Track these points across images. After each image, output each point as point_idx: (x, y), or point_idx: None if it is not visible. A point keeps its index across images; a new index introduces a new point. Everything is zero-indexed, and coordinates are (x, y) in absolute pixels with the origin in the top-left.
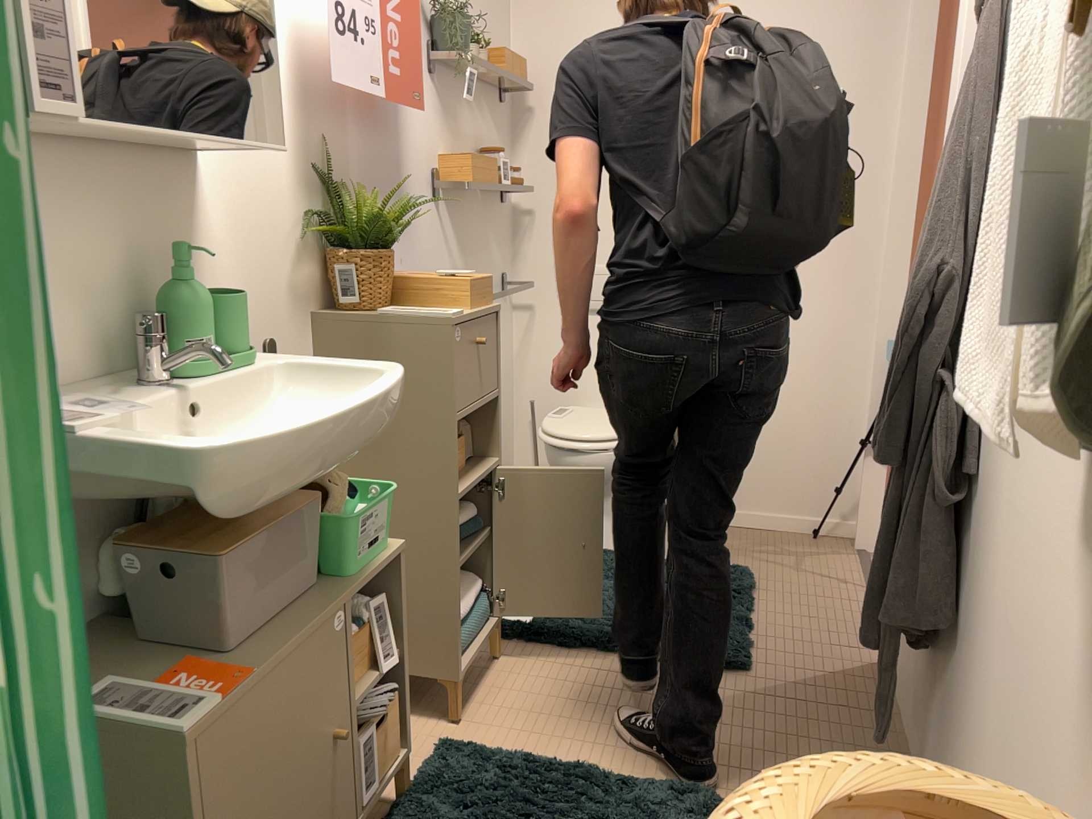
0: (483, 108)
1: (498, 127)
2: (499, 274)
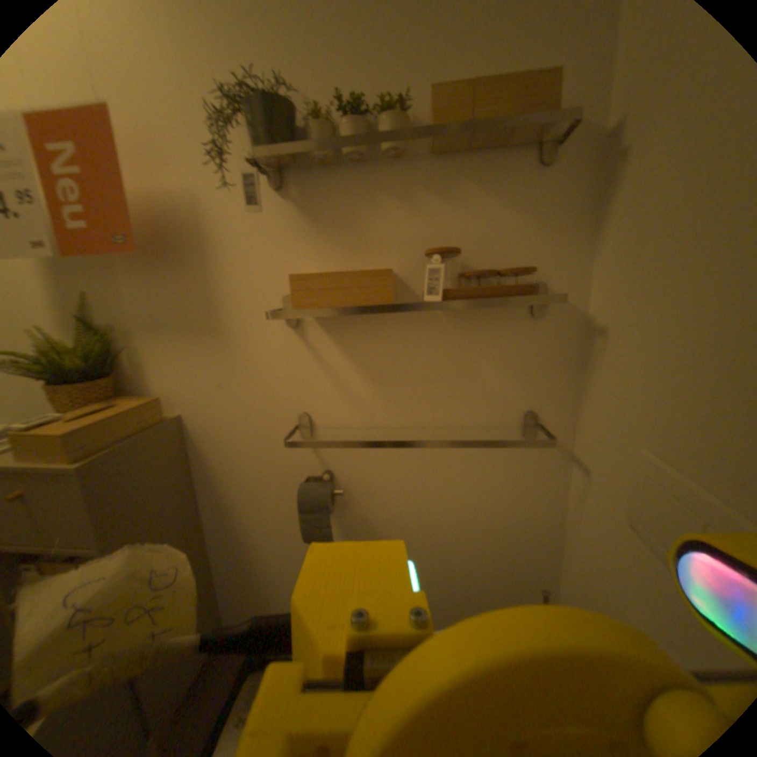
0: (460, 183)
1: (526, 200)
2: (514, 409)
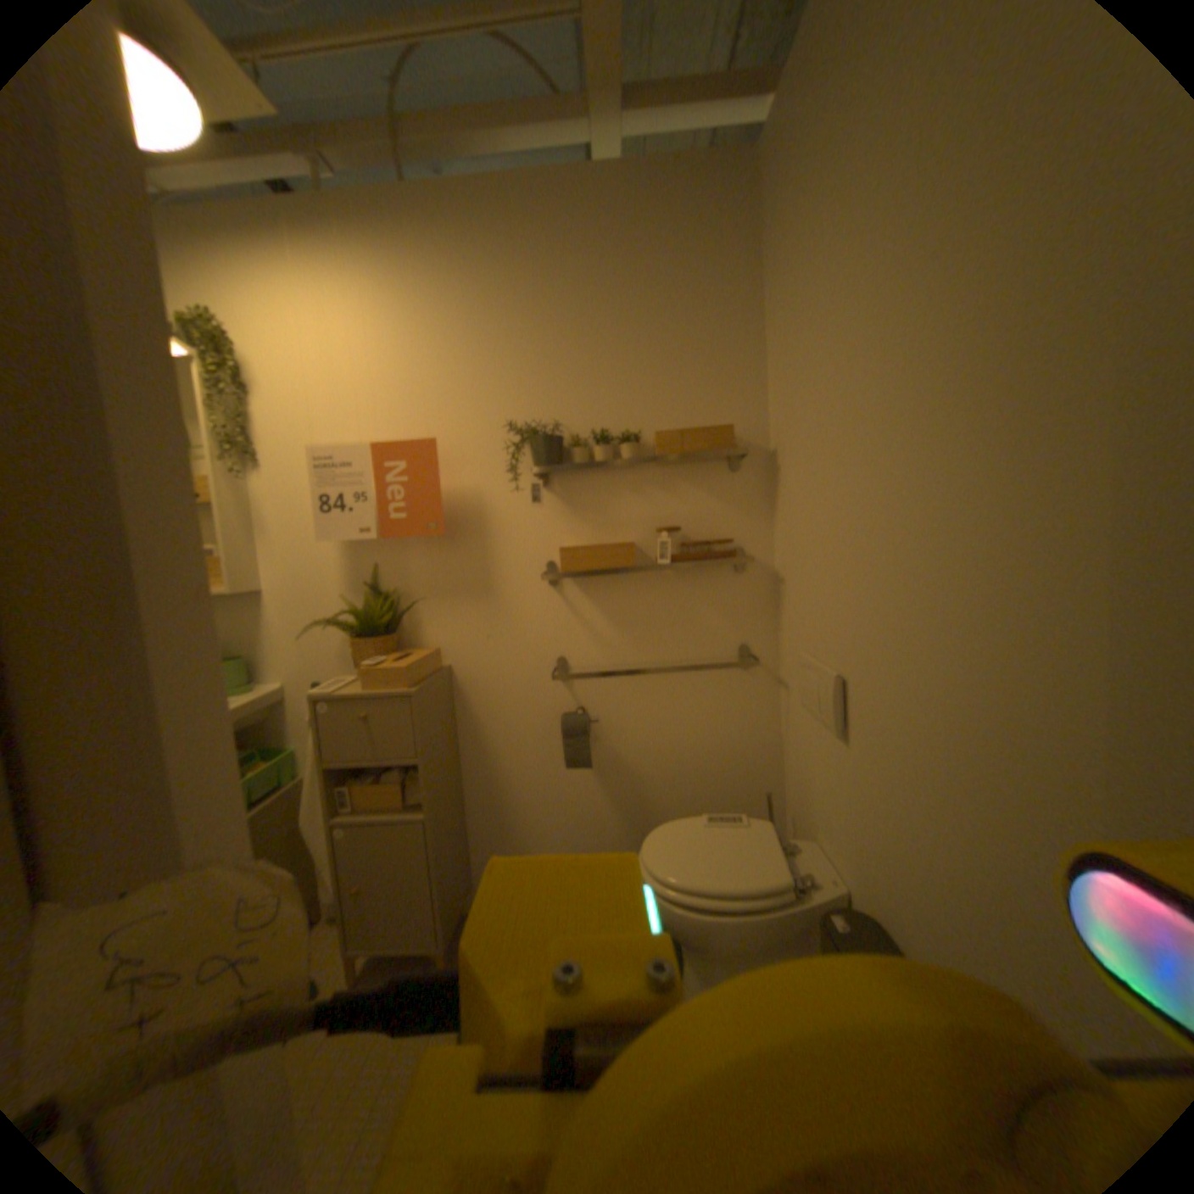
0: (678, 481)
1: (724, 491)
2: (731, 643)
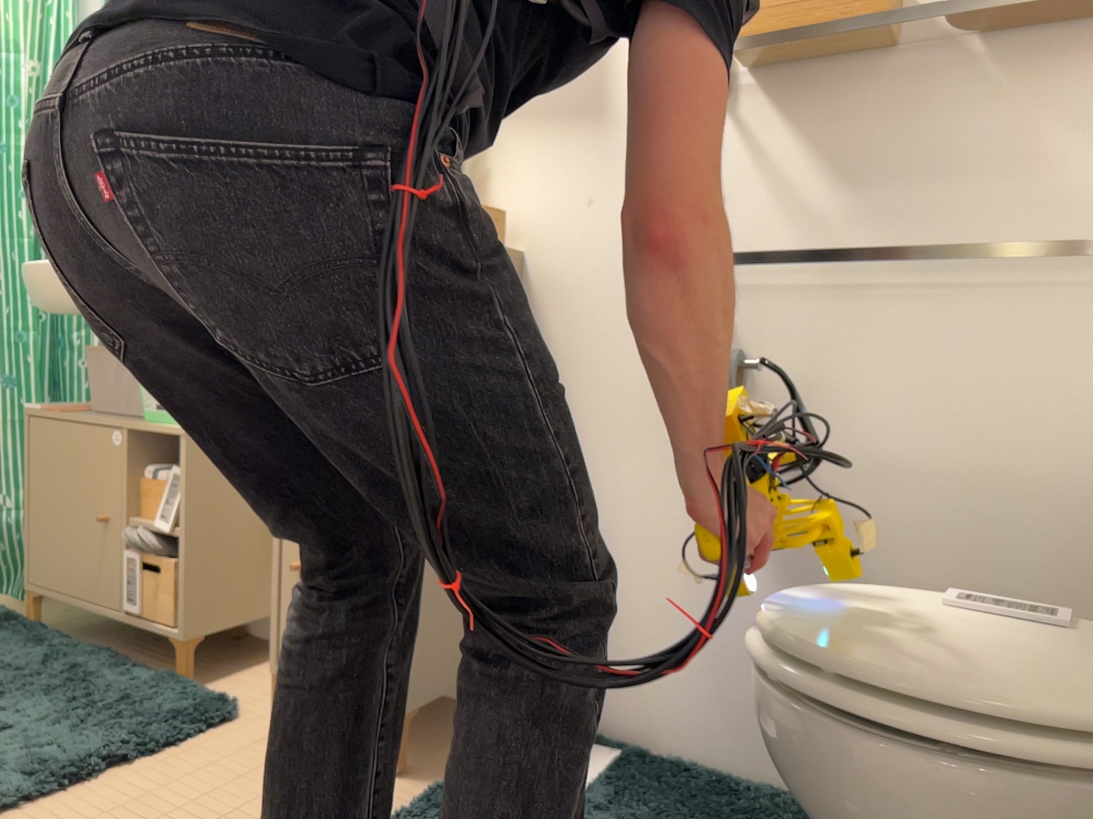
0: None
1: None
2: None
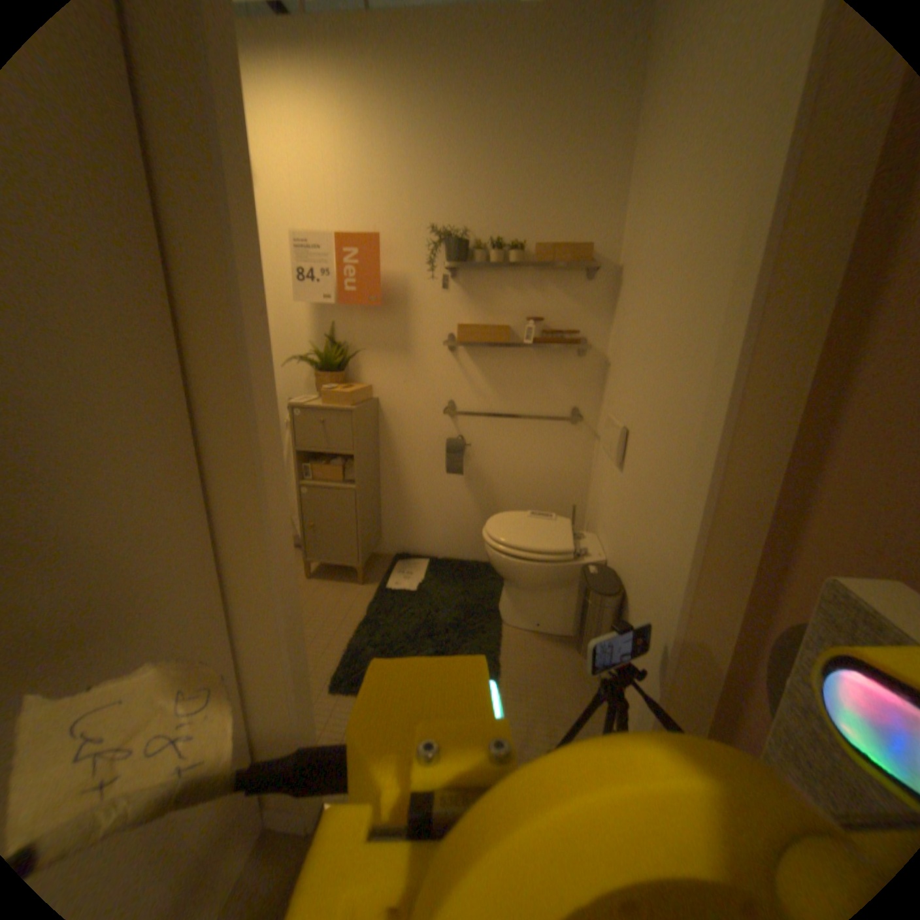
0: (548, 282)
1: (580, 294)
2: (567, 404)
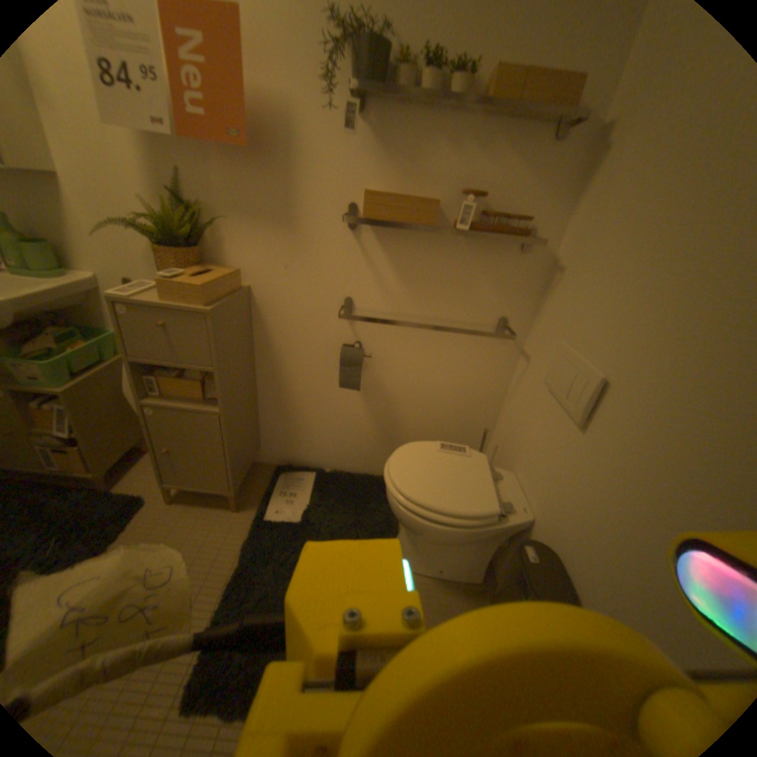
0: (499, 139)
1: (540, 163)
2: (494, 314)
